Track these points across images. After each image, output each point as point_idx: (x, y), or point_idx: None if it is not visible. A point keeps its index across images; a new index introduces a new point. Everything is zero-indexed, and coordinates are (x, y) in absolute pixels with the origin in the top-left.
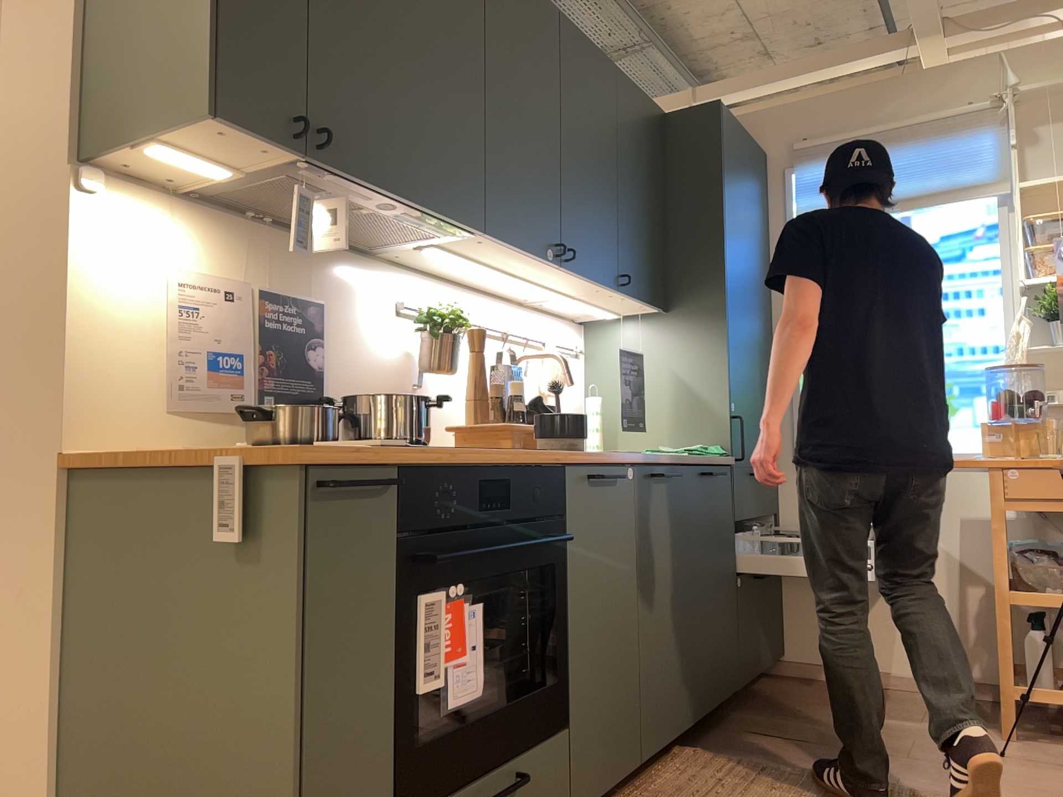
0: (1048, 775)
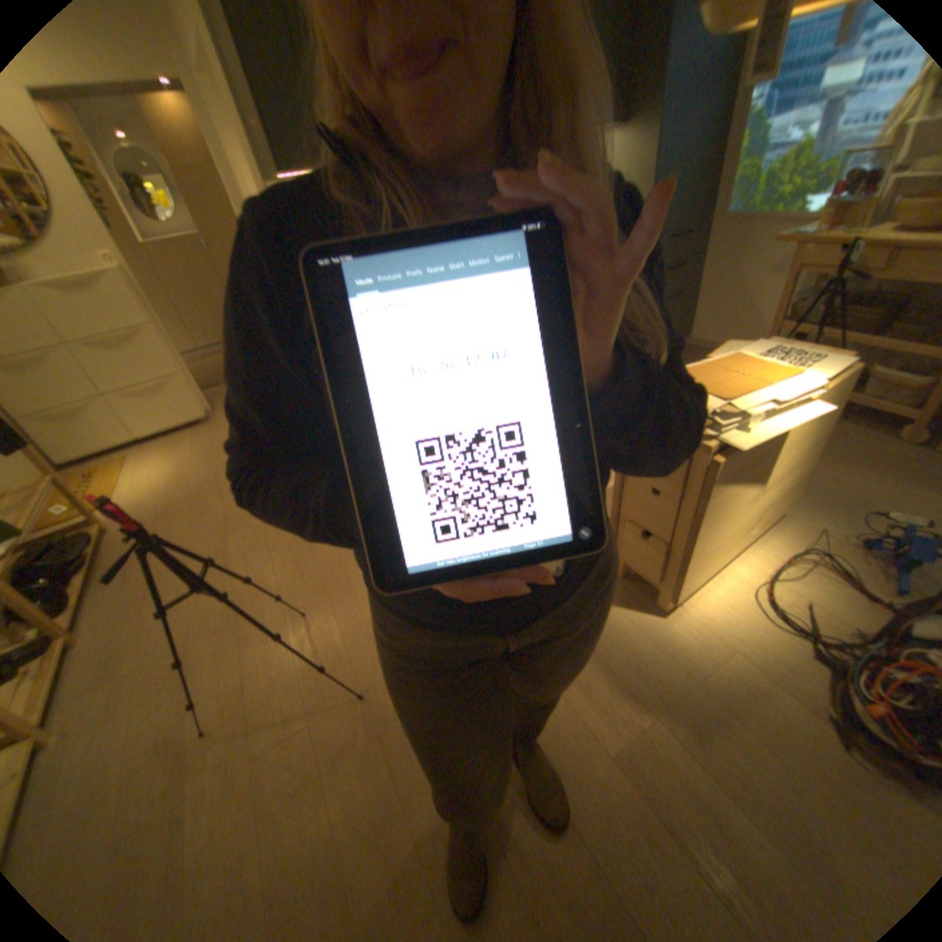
0: None
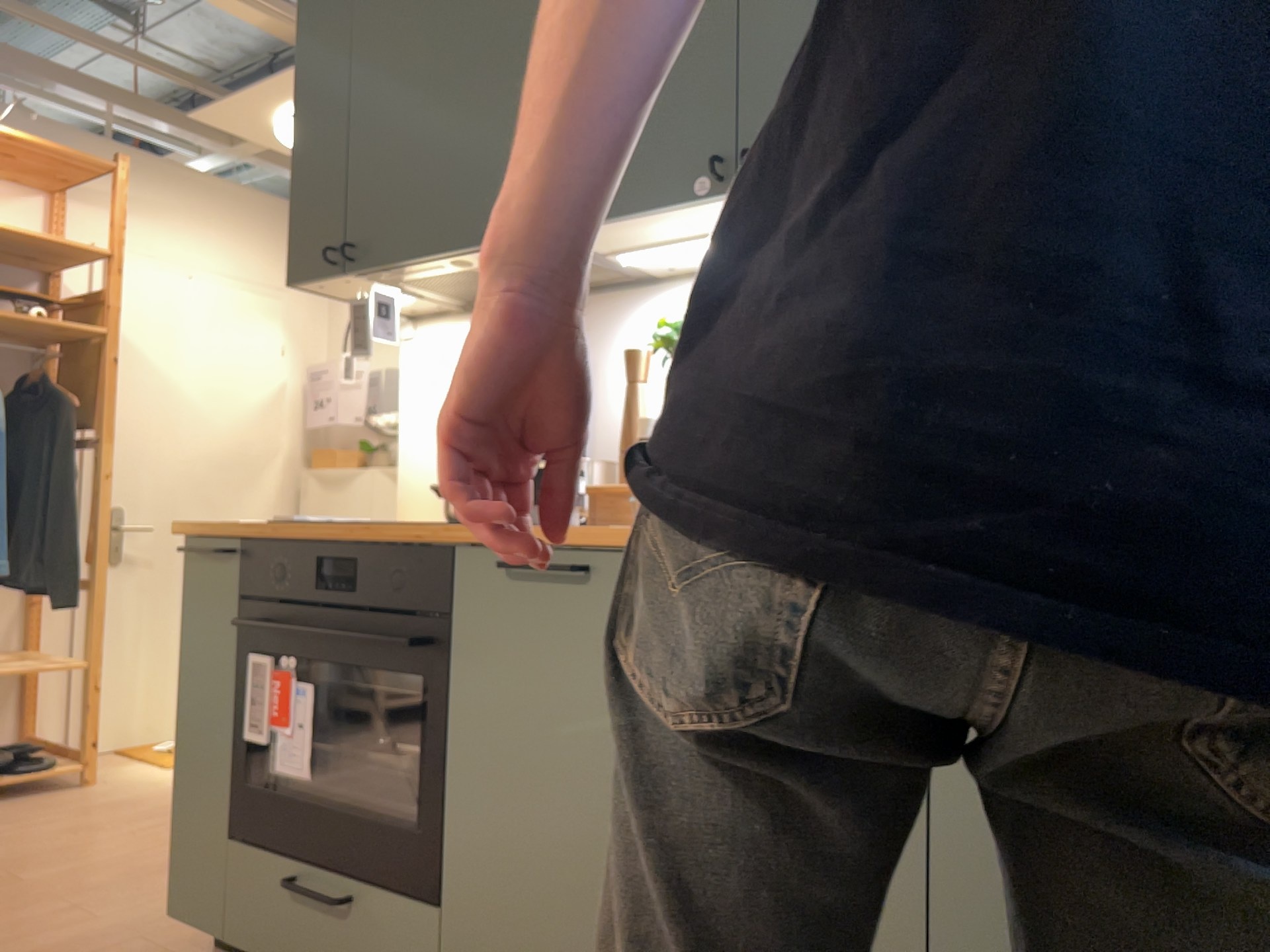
0: None
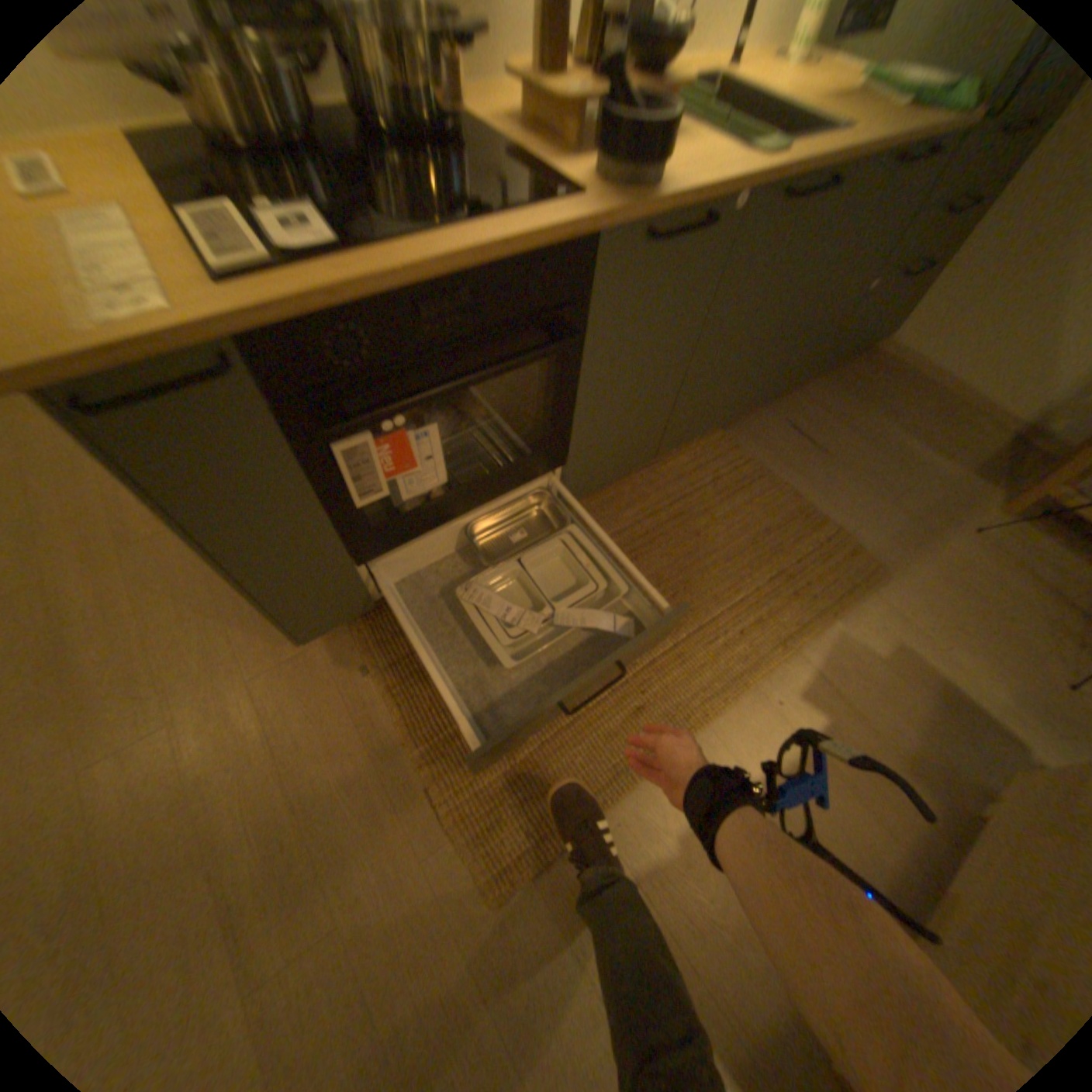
0: (993, 568)
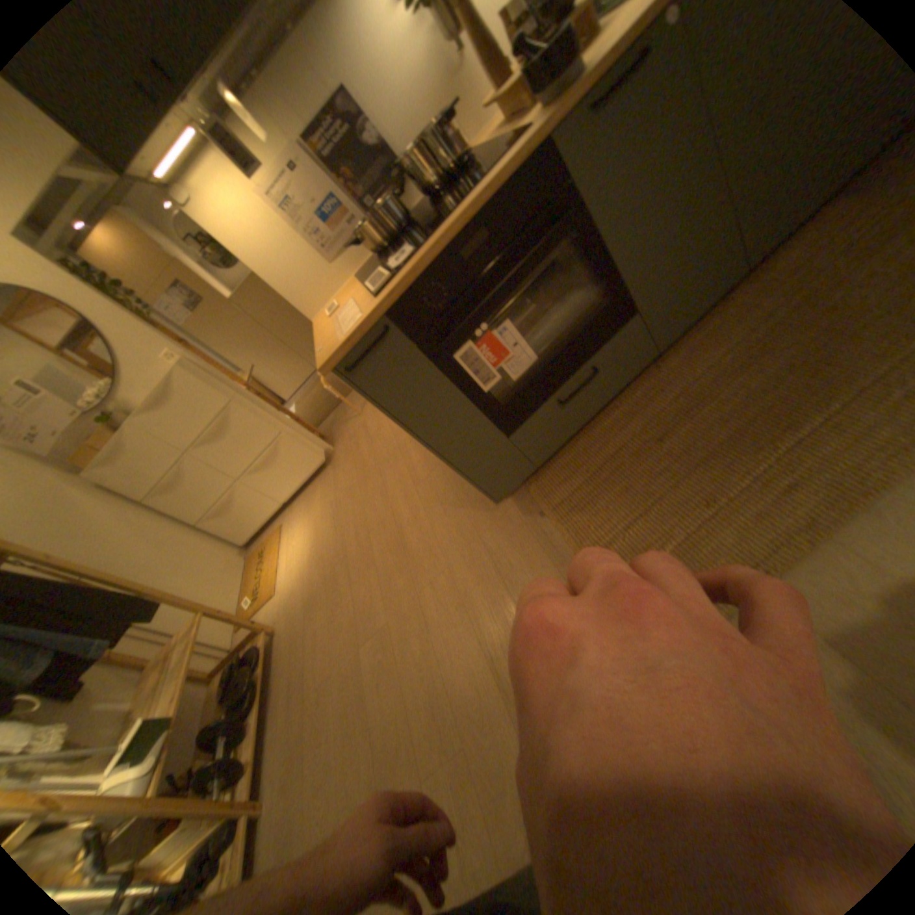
0: None
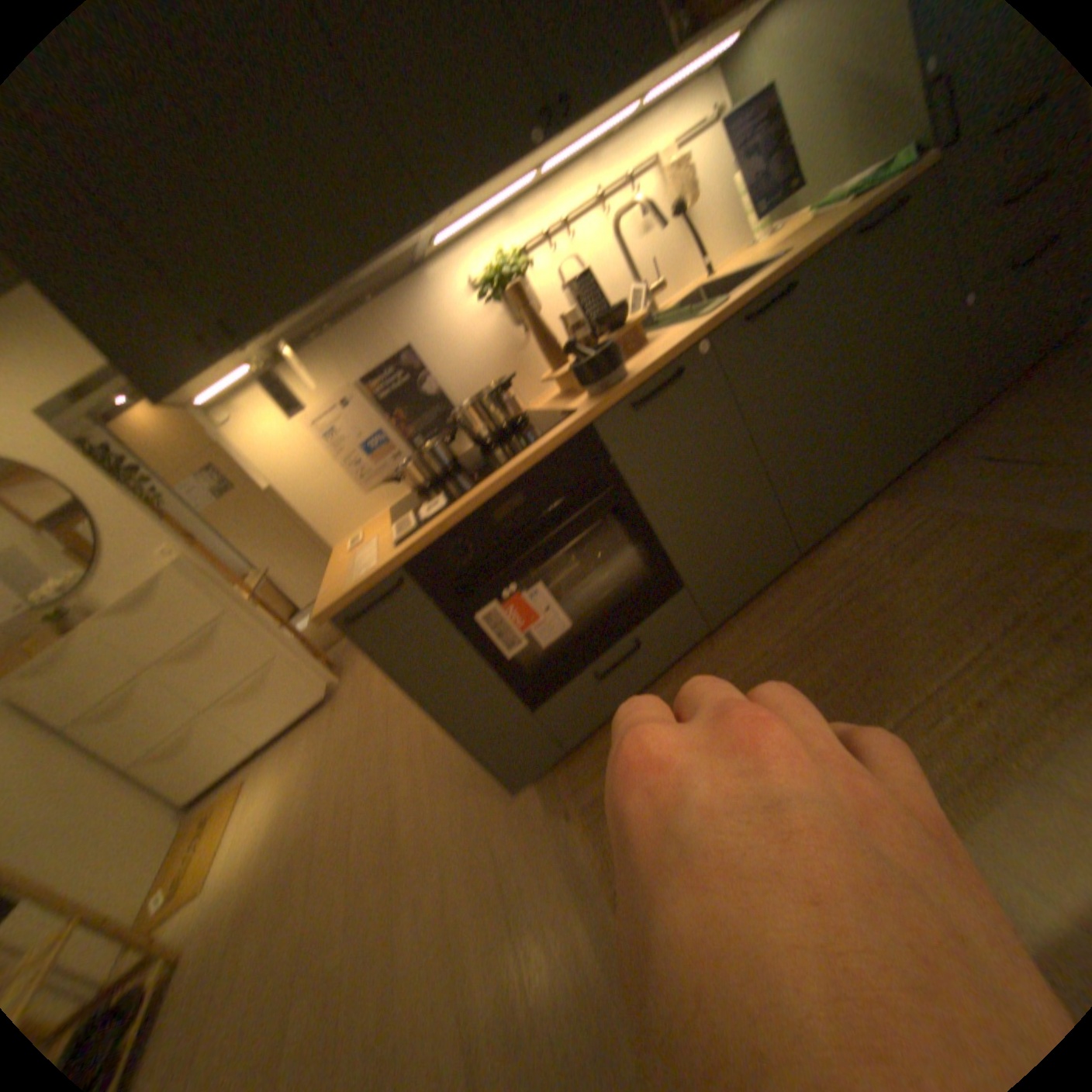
0: None
